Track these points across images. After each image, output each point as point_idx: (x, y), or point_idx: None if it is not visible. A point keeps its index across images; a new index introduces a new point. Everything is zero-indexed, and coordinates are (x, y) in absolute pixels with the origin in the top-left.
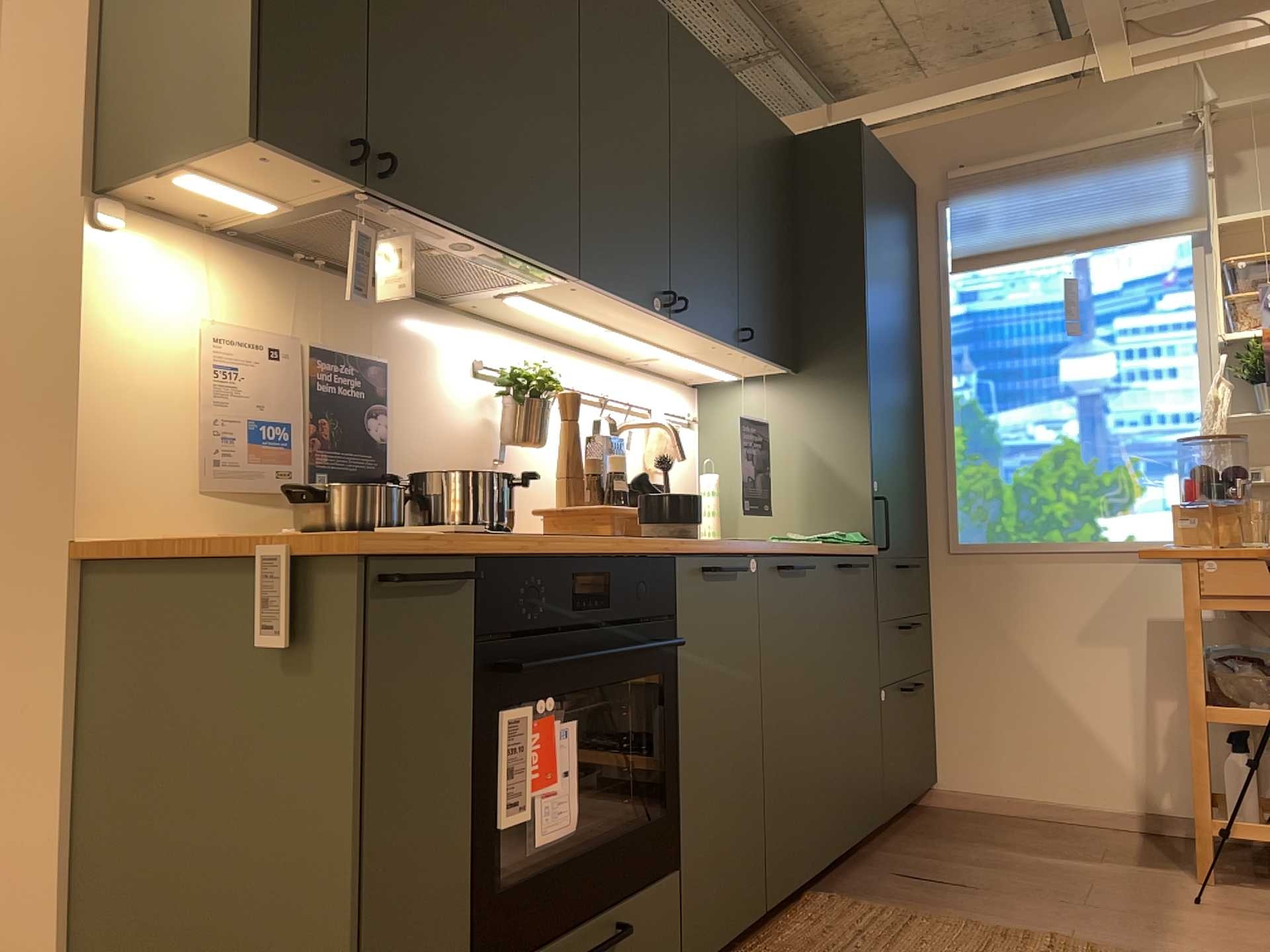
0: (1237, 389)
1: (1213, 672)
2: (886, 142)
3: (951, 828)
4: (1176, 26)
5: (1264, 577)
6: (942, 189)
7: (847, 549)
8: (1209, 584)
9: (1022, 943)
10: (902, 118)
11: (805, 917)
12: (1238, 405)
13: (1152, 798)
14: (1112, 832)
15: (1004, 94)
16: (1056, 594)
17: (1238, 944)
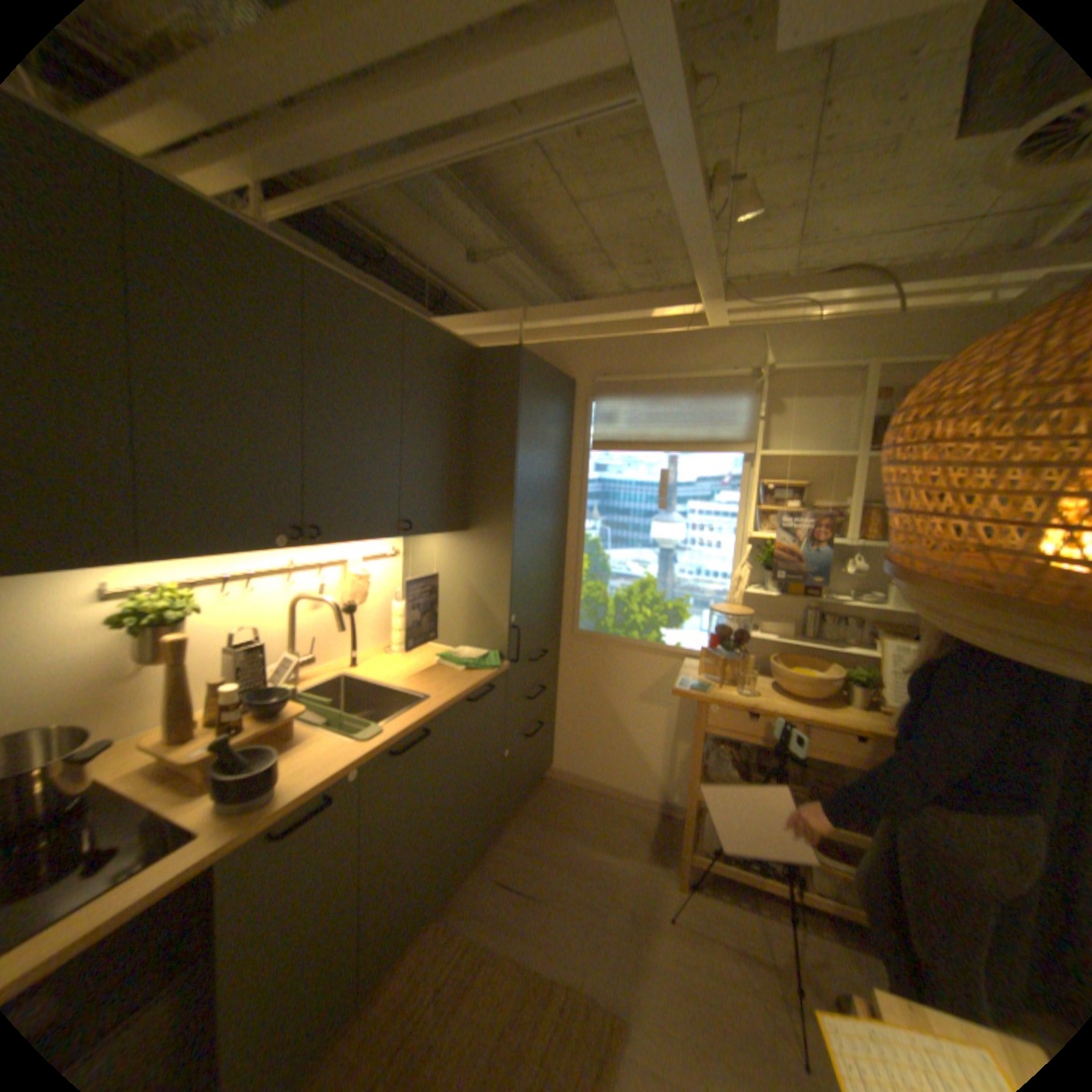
0: (756, 564)
1: (708, 759)
2: (560, 345)
3: (549, 811)
4: (761, 293)
5: (746, 724)
6: (593, 388)
7: (478, 680)
8: (712, 720)
9: (543, 1004)
10: (575, 326)
11: (407, 965)
12: (755, 574)
13: (668, 797)
14: (642, 815)
15: (643, 320)
16: (630, 670)
17: (684, 991)
